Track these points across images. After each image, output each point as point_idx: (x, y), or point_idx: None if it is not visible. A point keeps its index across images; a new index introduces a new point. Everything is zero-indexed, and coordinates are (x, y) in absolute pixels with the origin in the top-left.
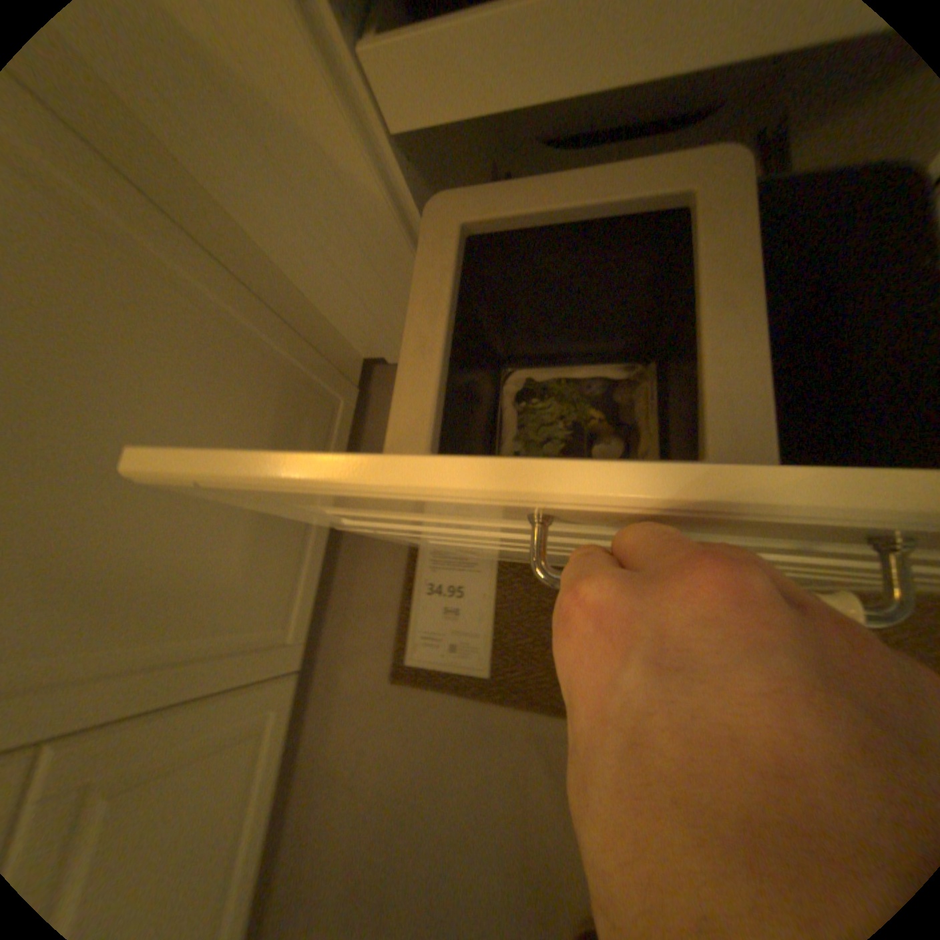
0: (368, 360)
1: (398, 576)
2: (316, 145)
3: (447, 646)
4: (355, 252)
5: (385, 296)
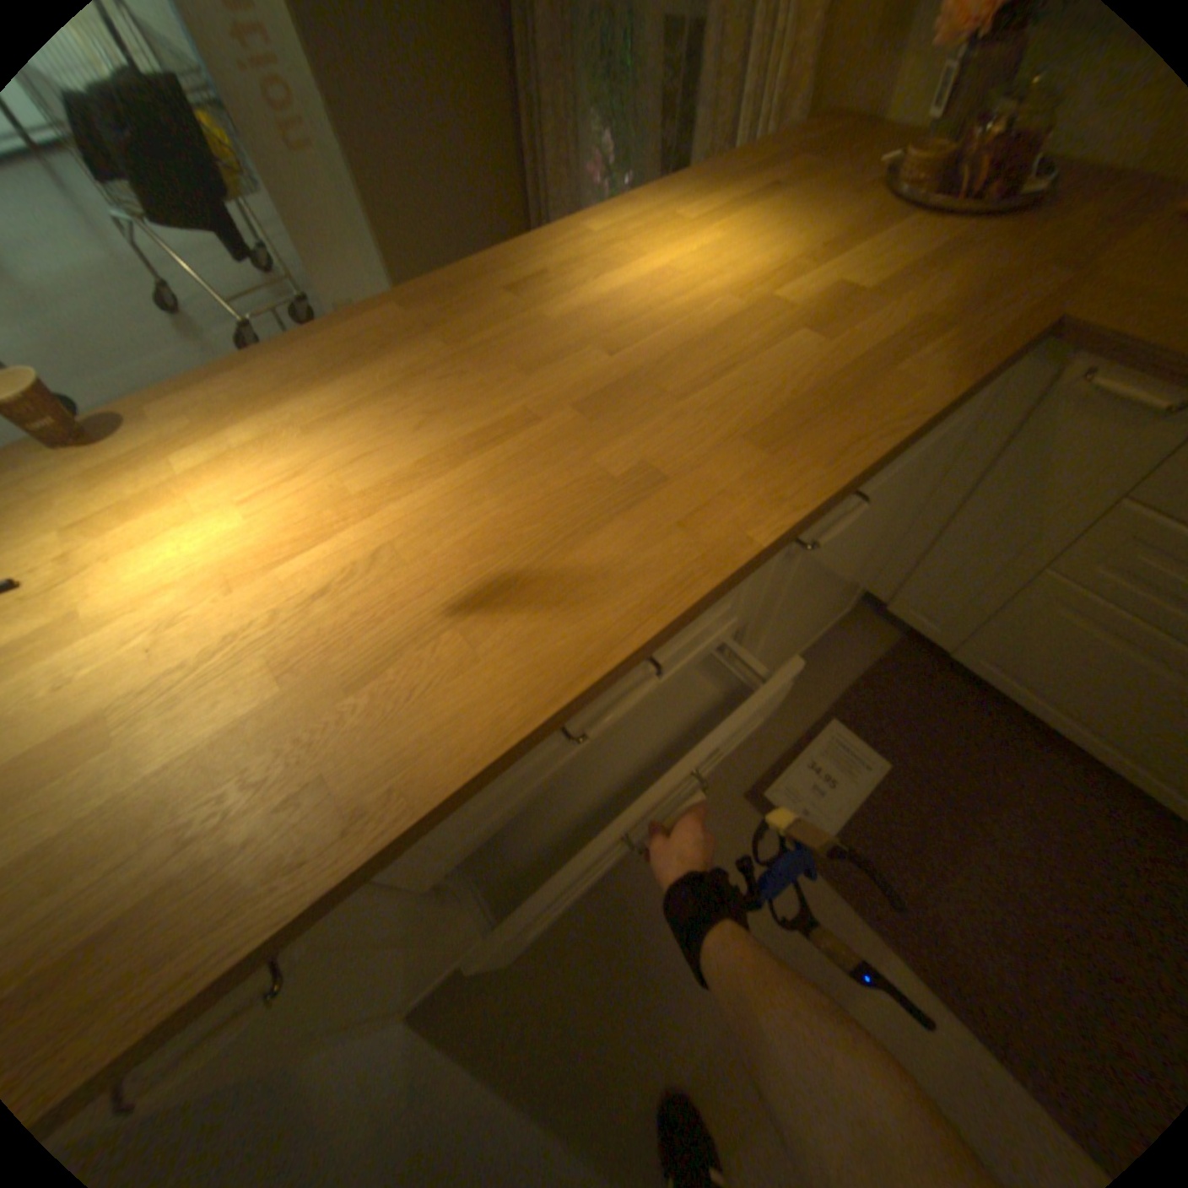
0: (873, 593)
1: (791, 738)
2: (1050, 526)
3: (803, 808)
4: (987, 561)
5: (964, 586)
